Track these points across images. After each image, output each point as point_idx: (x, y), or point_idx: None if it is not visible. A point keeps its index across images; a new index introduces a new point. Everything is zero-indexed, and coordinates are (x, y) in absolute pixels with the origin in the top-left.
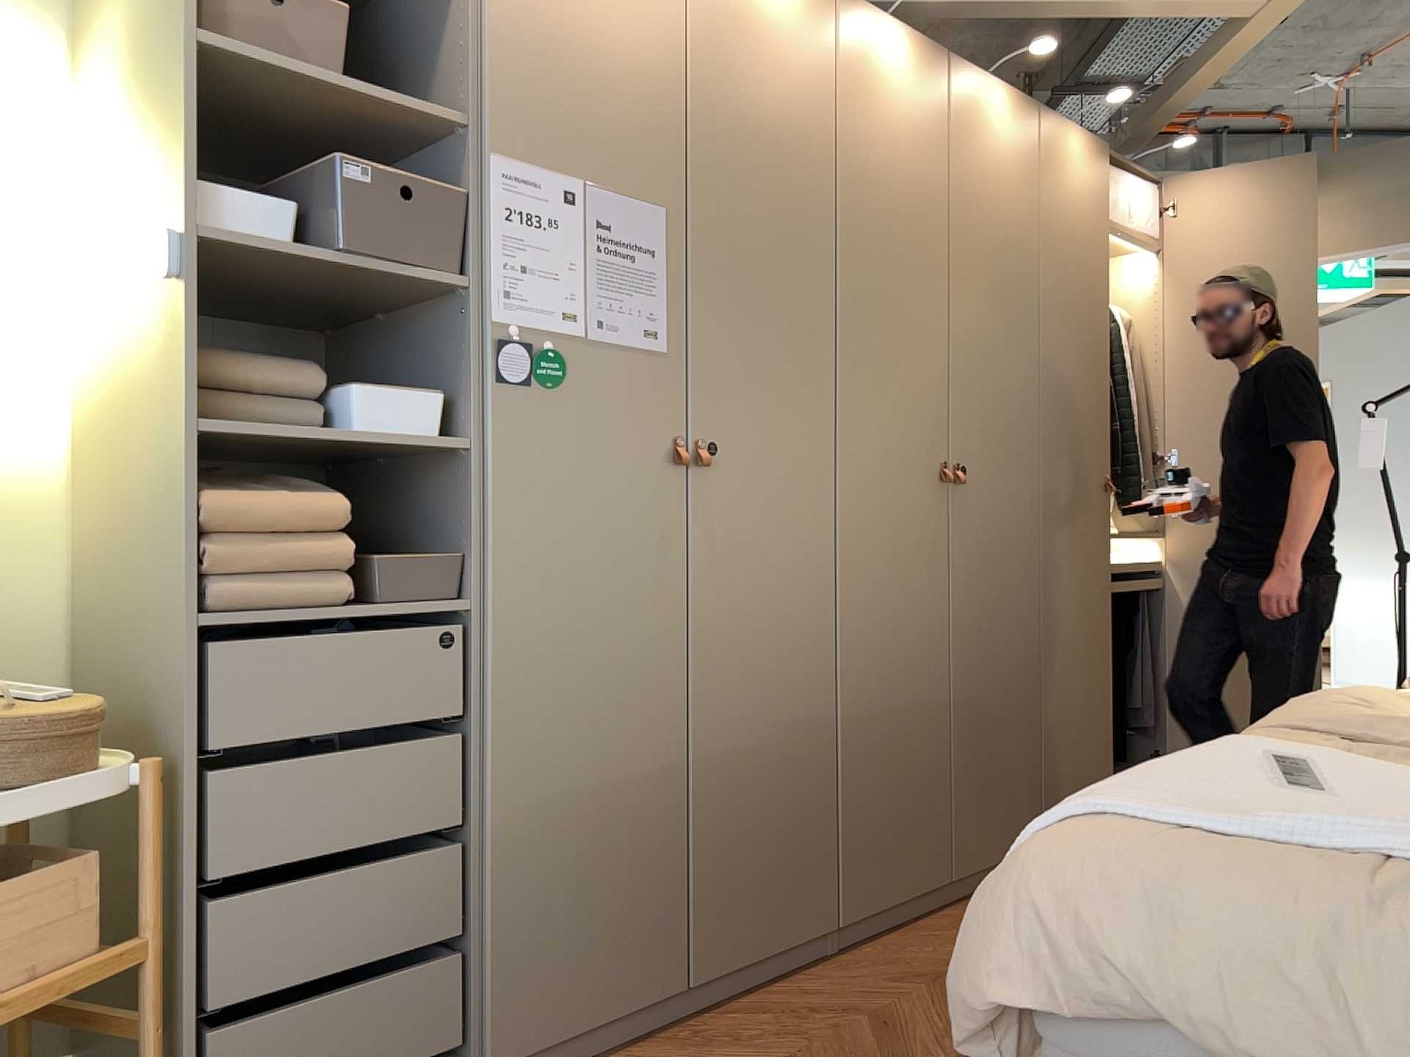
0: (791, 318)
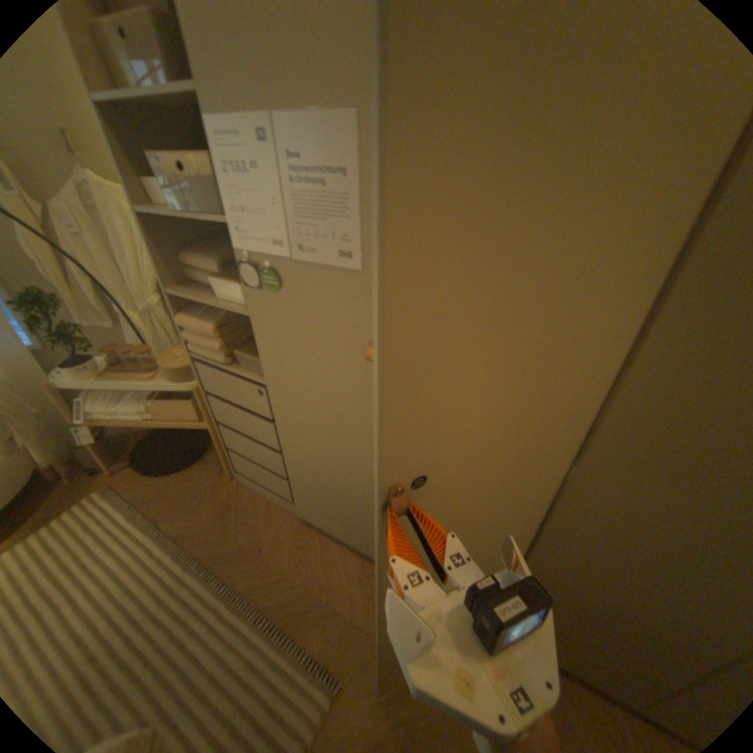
0: (556, 230)
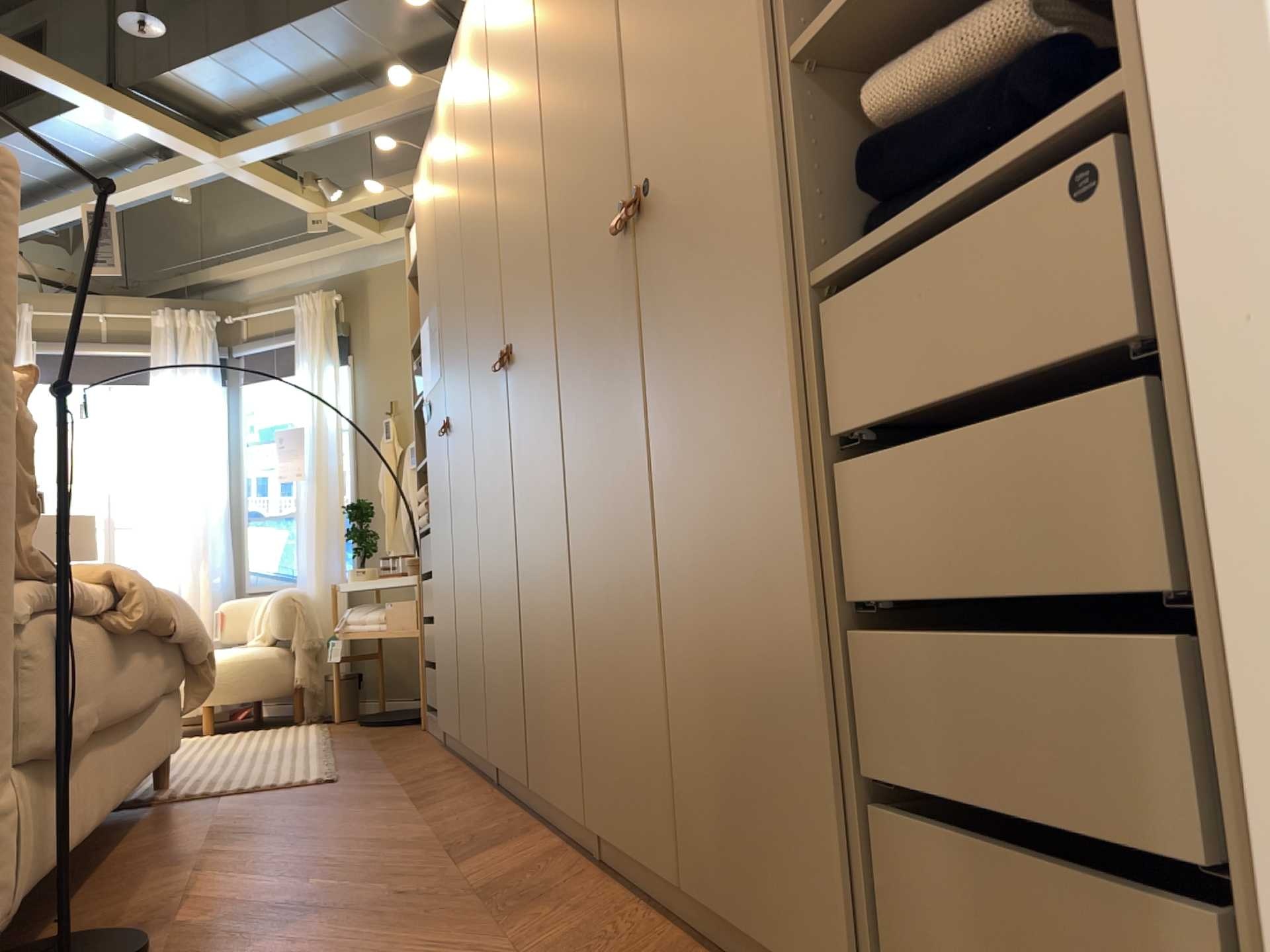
0: (461, 317)
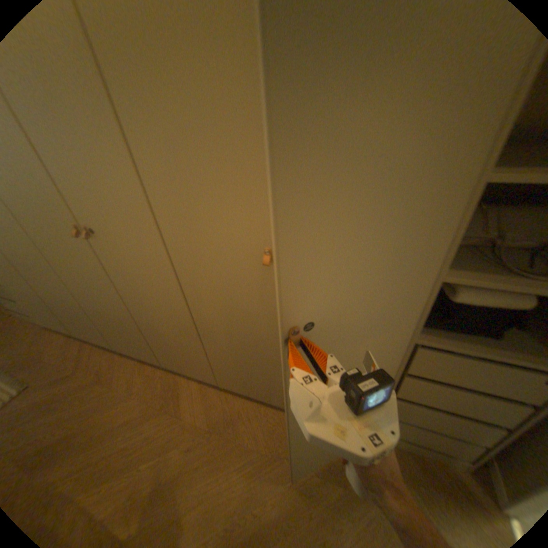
0: None
